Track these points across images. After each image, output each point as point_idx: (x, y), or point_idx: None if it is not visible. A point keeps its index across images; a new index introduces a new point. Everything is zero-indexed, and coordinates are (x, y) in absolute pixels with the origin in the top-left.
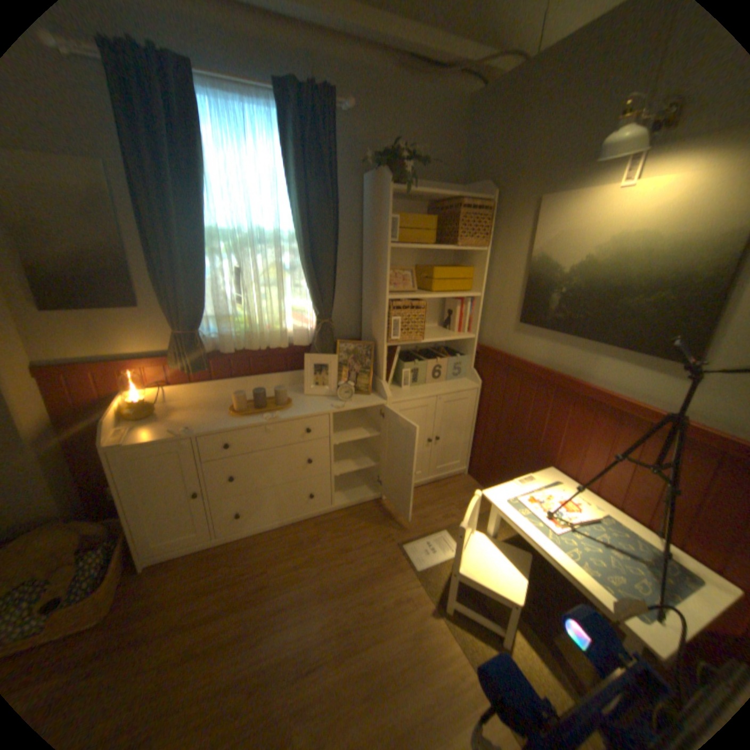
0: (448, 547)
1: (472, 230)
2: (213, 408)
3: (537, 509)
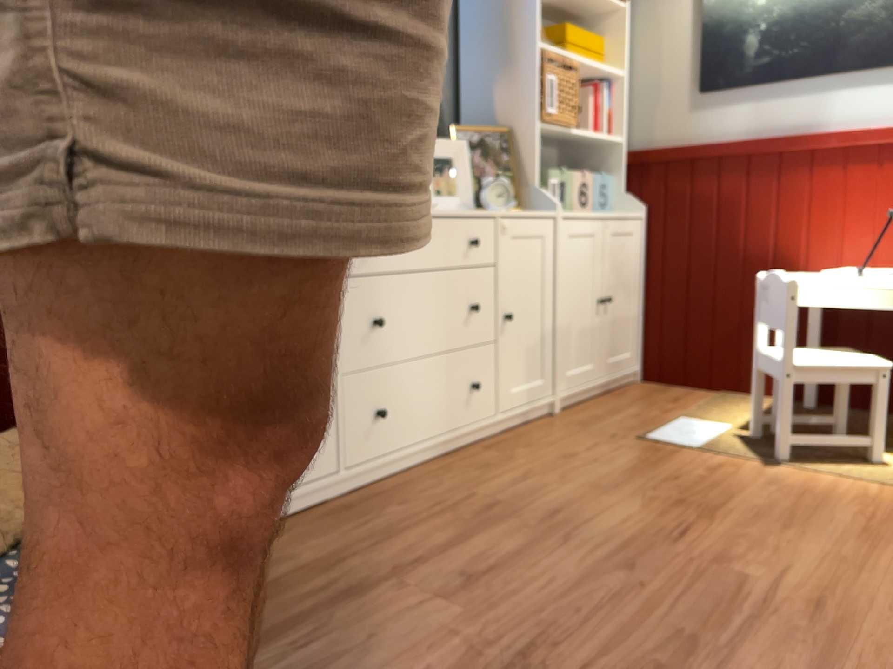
0: (704, 425)
1: None
2: None
3: (836, 278)
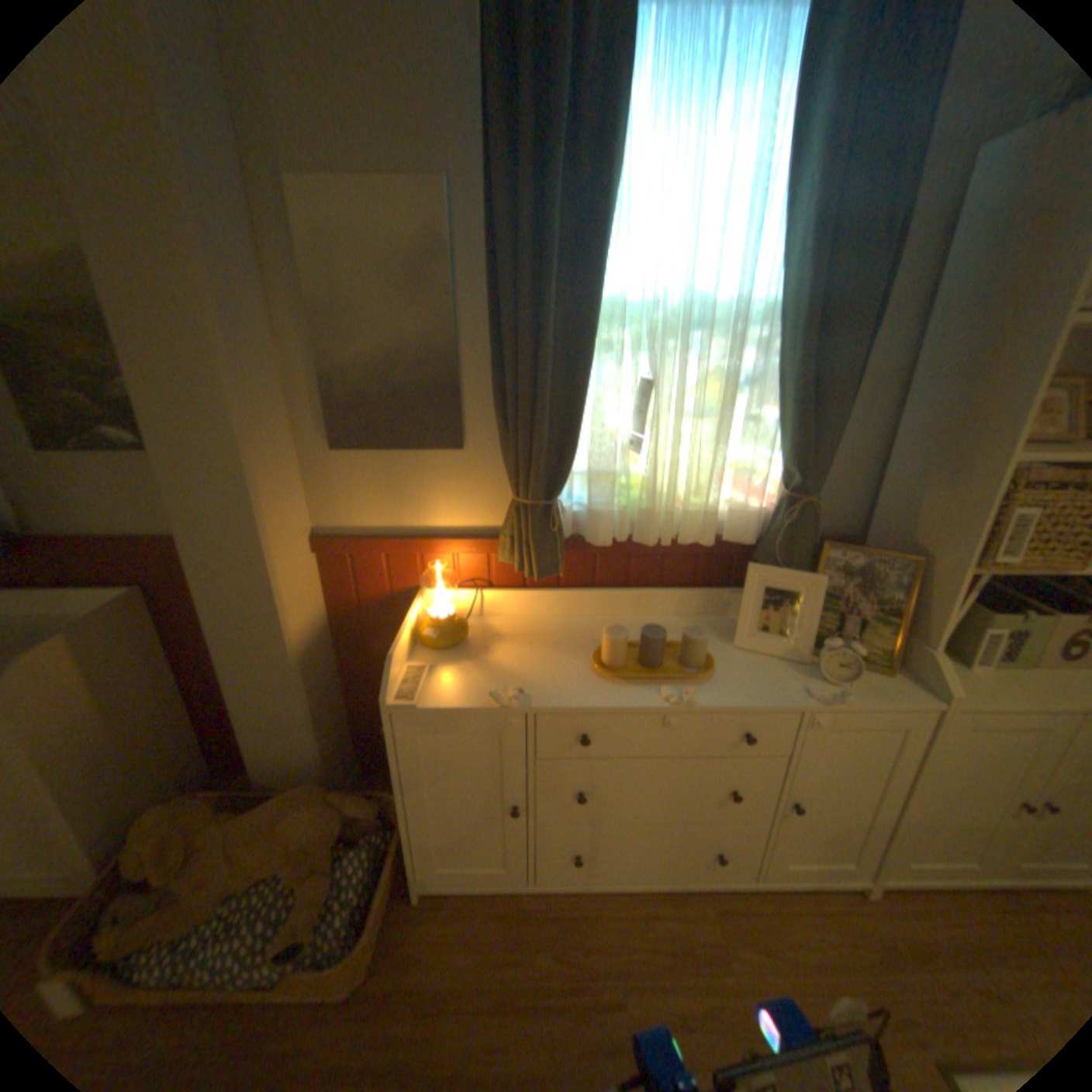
0: None
1: None
2: (562, 644)
3: None
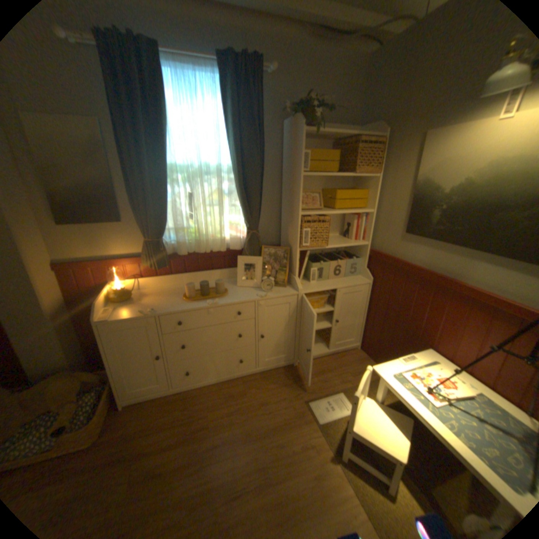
0: (344, 406)
1: (368, 160)
2: (172, 294)
3: (419, 384)
